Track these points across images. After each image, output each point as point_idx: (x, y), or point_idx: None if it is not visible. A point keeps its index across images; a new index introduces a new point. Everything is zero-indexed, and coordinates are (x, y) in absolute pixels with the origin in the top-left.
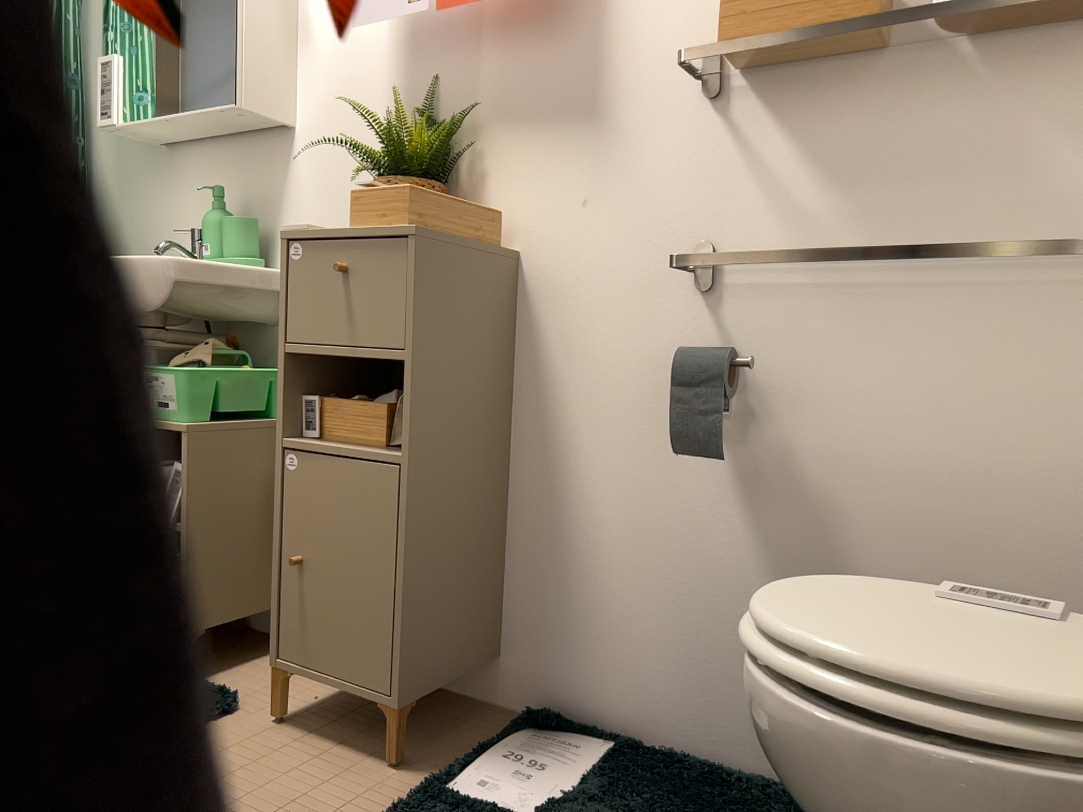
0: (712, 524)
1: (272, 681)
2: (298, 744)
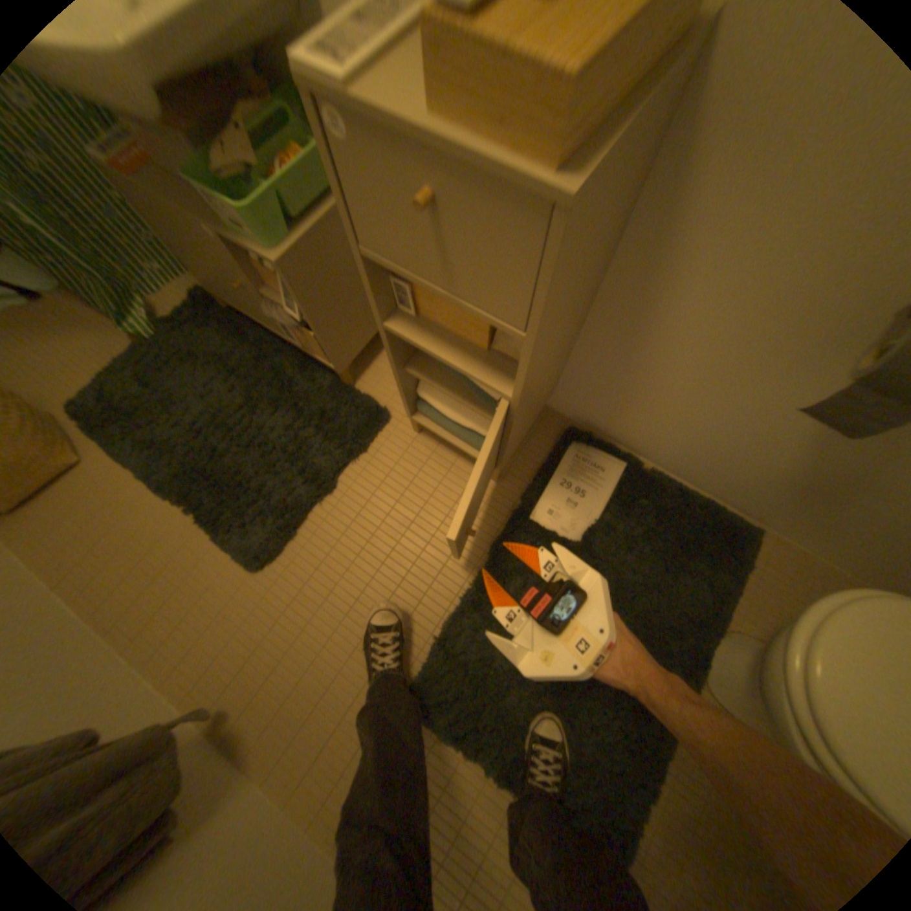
0: (784, 411)
1: (413, 420)
2: (437, 456)
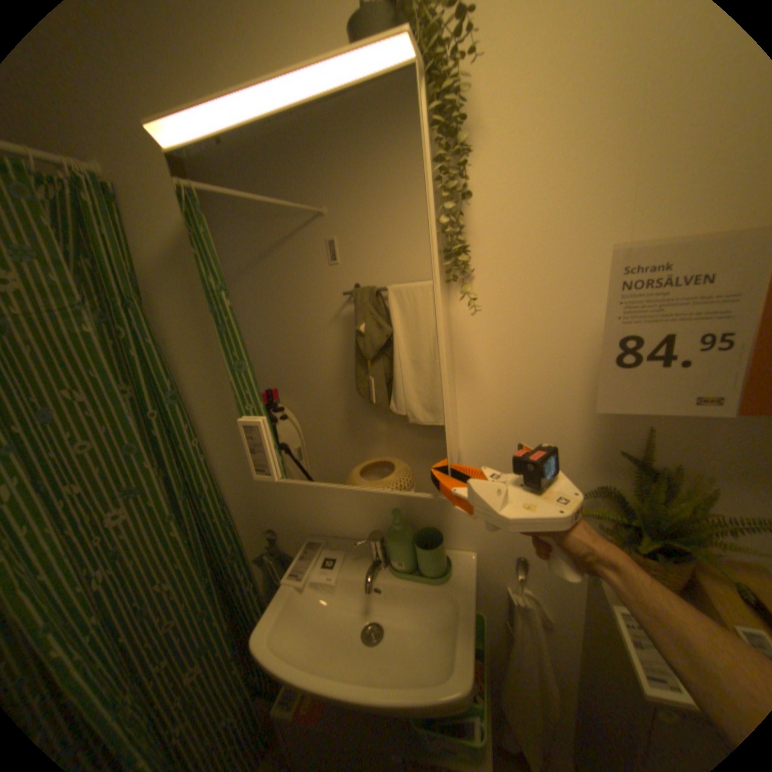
0: None
1: None
2: None
